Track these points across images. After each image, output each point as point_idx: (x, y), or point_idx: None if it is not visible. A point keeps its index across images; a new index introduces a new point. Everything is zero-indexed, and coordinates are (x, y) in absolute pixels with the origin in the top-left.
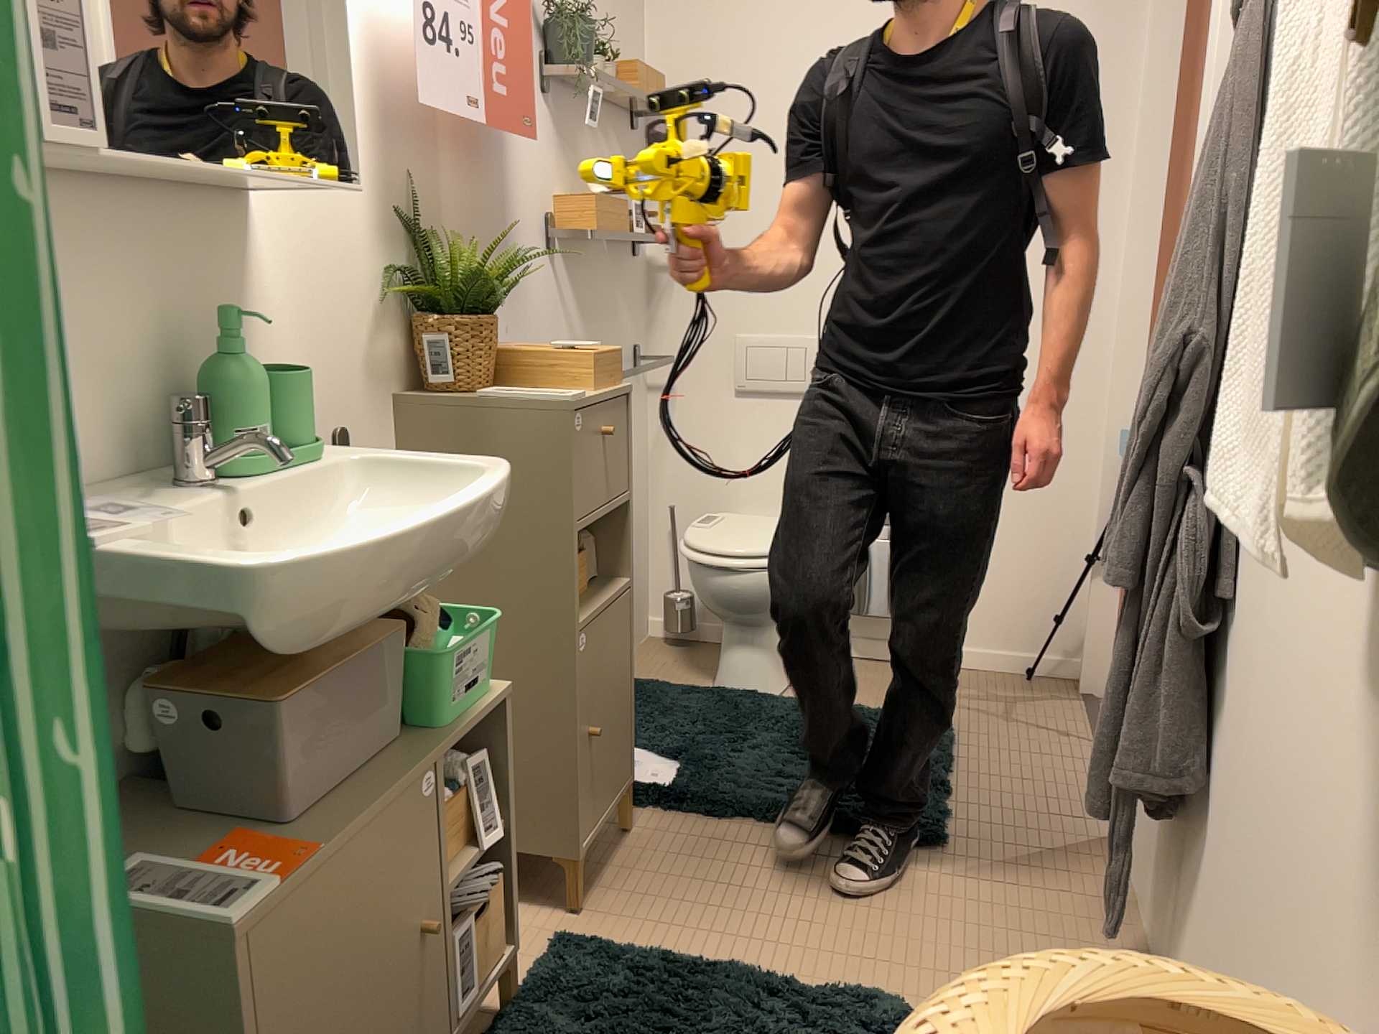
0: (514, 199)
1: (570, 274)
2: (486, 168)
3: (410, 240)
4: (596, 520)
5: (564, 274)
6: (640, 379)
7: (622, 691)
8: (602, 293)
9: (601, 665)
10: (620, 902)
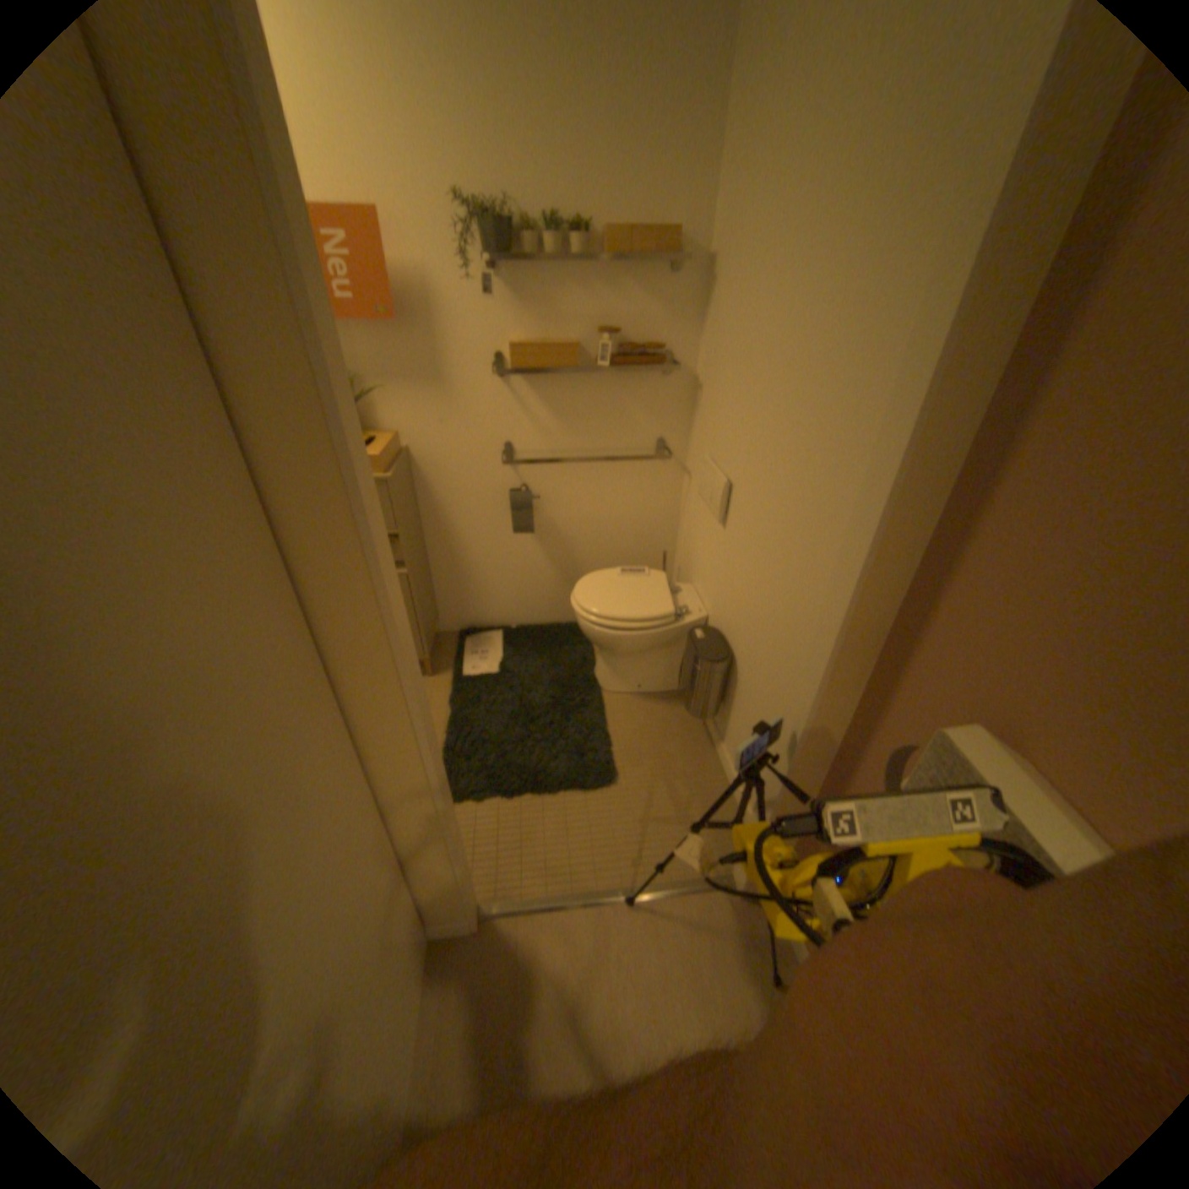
0: (447, 347)
1: (537, 390)
2: (410, 332)
3: None
4: None
5: (524, 391)
6: (669, 464)
7: None
8: (594, 403)
9: None
10: None
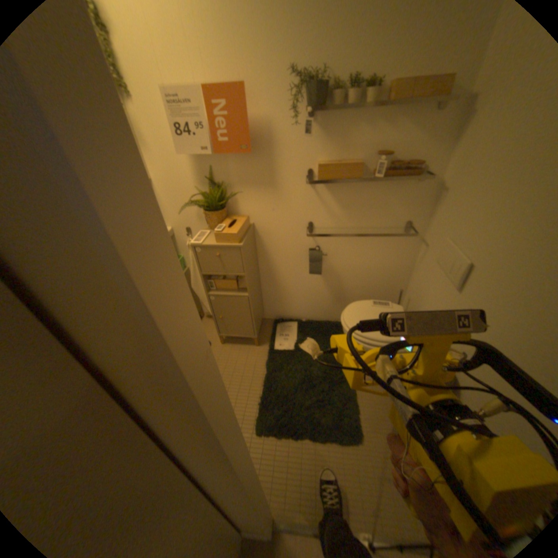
0: (277, 165)
1: (330, 190)
2: (257, 157)
3: (210, 184)
4: (217, 275)
5: (322, 190)
6: (411, 235)
7: (242, 316)
8: (366, 198)
9: (224, 306)
10: (226, 350)
